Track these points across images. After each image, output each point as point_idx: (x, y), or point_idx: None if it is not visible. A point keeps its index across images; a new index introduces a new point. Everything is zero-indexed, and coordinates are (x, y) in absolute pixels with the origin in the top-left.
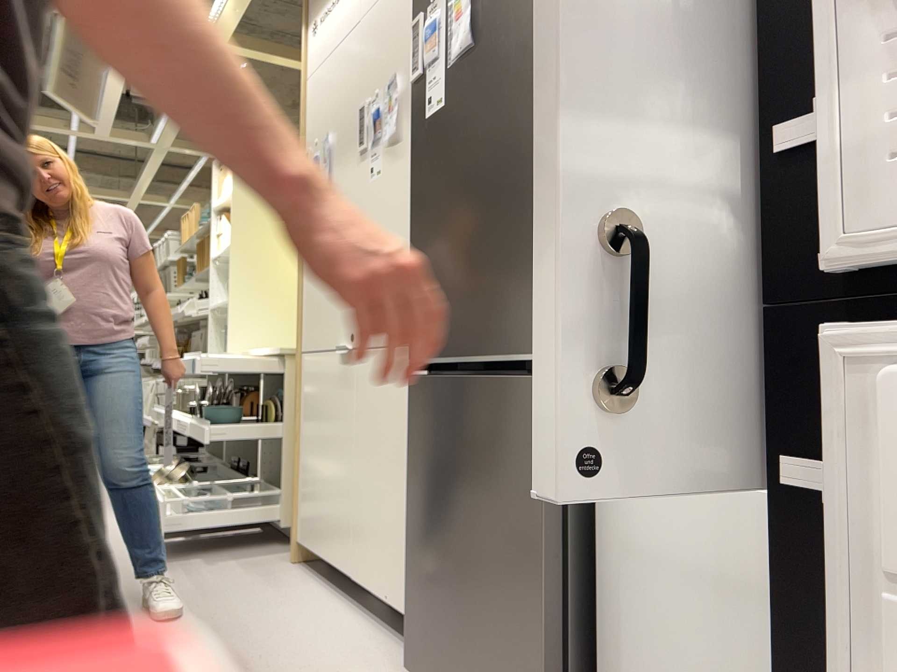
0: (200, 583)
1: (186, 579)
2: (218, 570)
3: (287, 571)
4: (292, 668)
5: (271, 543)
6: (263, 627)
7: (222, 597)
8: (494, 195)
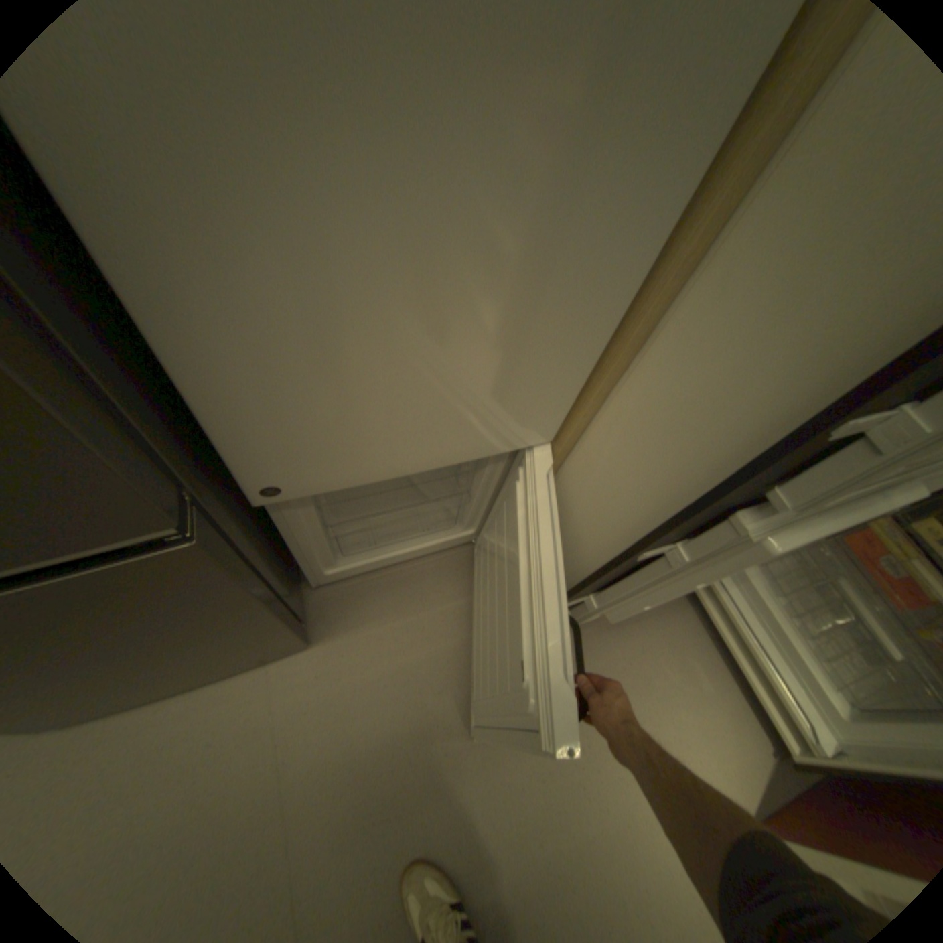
0: None
1: None
2: None
3: None
4: None
5: None
6: None
7: None
8: None
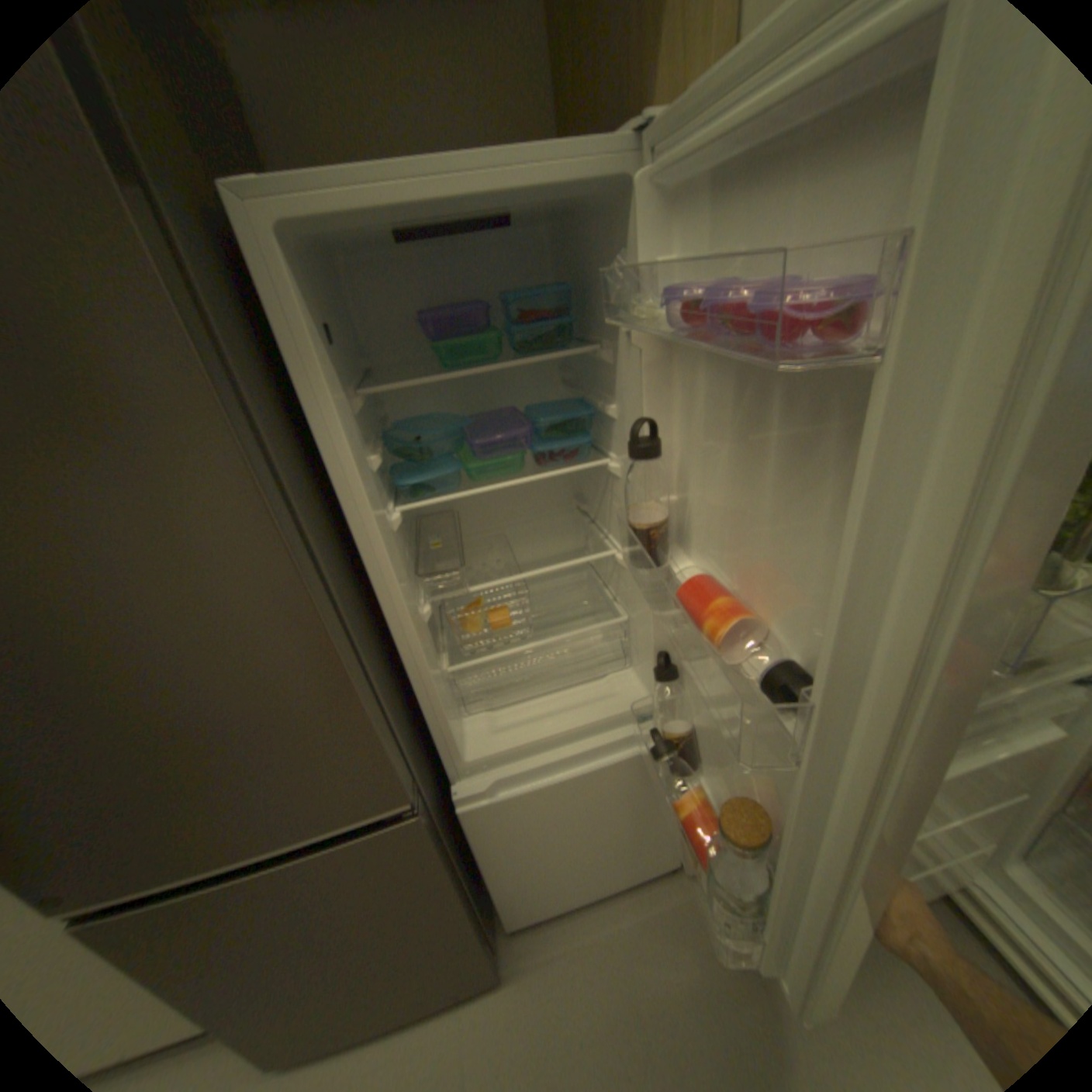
0: None
1: None
2: None
3: None
4: None
5: None
6: None
7: None
8: (208, 693)
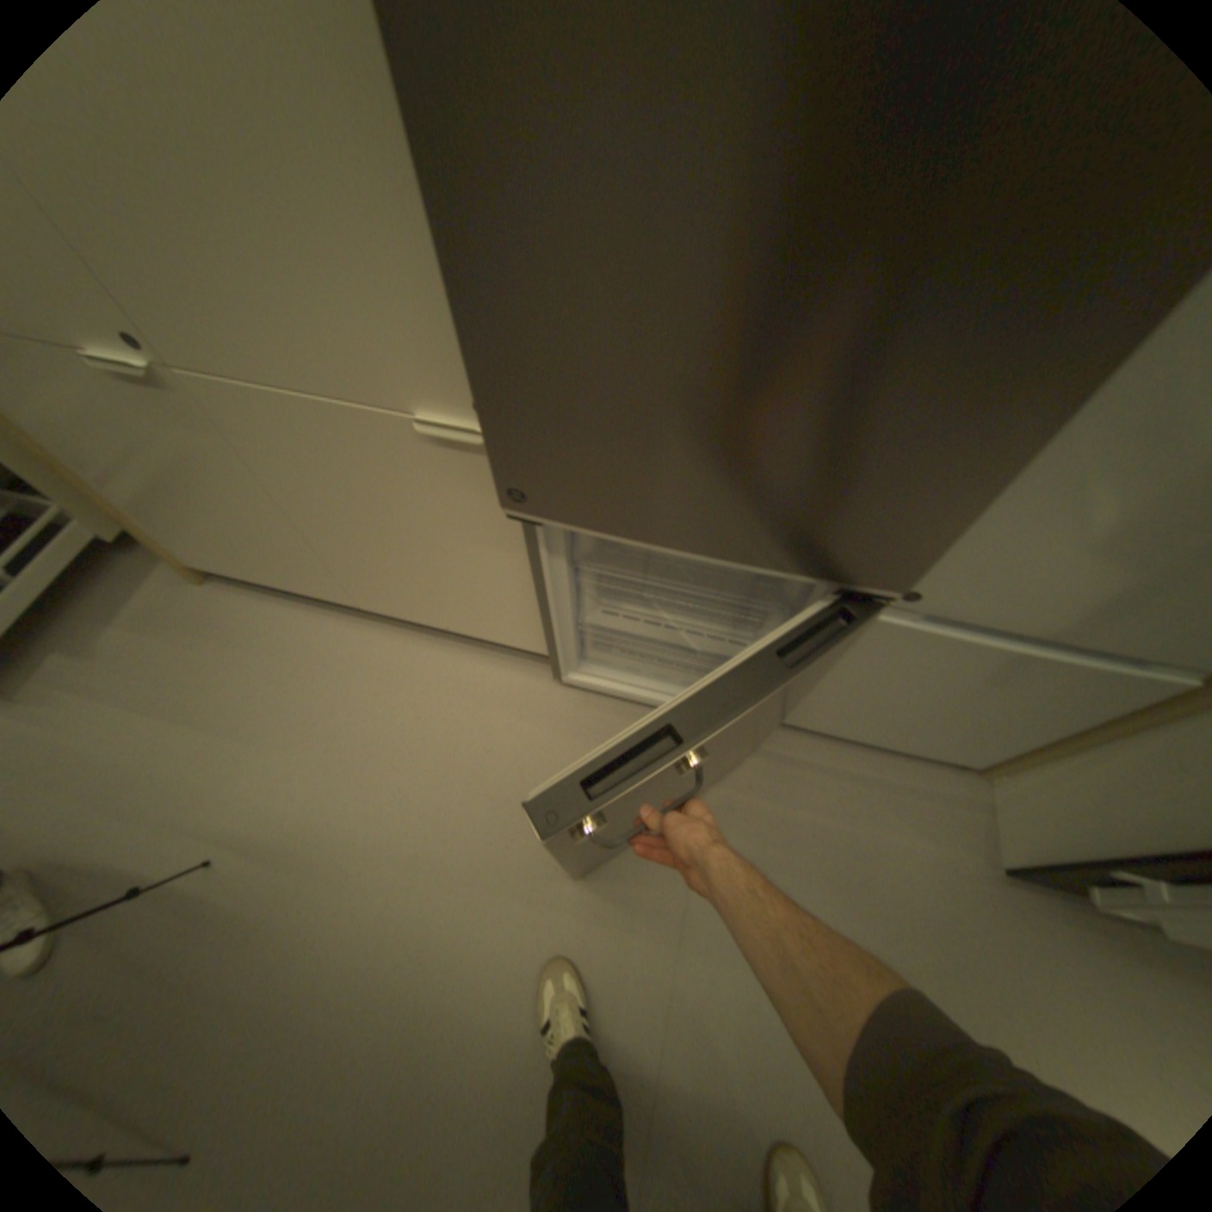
0: (134, 700)
1: (97, 705)
2: (112, 658)
3: (210, 603)
4: (435, 755)
5: (99, 556)
6: (327, 720)
7: (204, 706)
8: (913, 320)
